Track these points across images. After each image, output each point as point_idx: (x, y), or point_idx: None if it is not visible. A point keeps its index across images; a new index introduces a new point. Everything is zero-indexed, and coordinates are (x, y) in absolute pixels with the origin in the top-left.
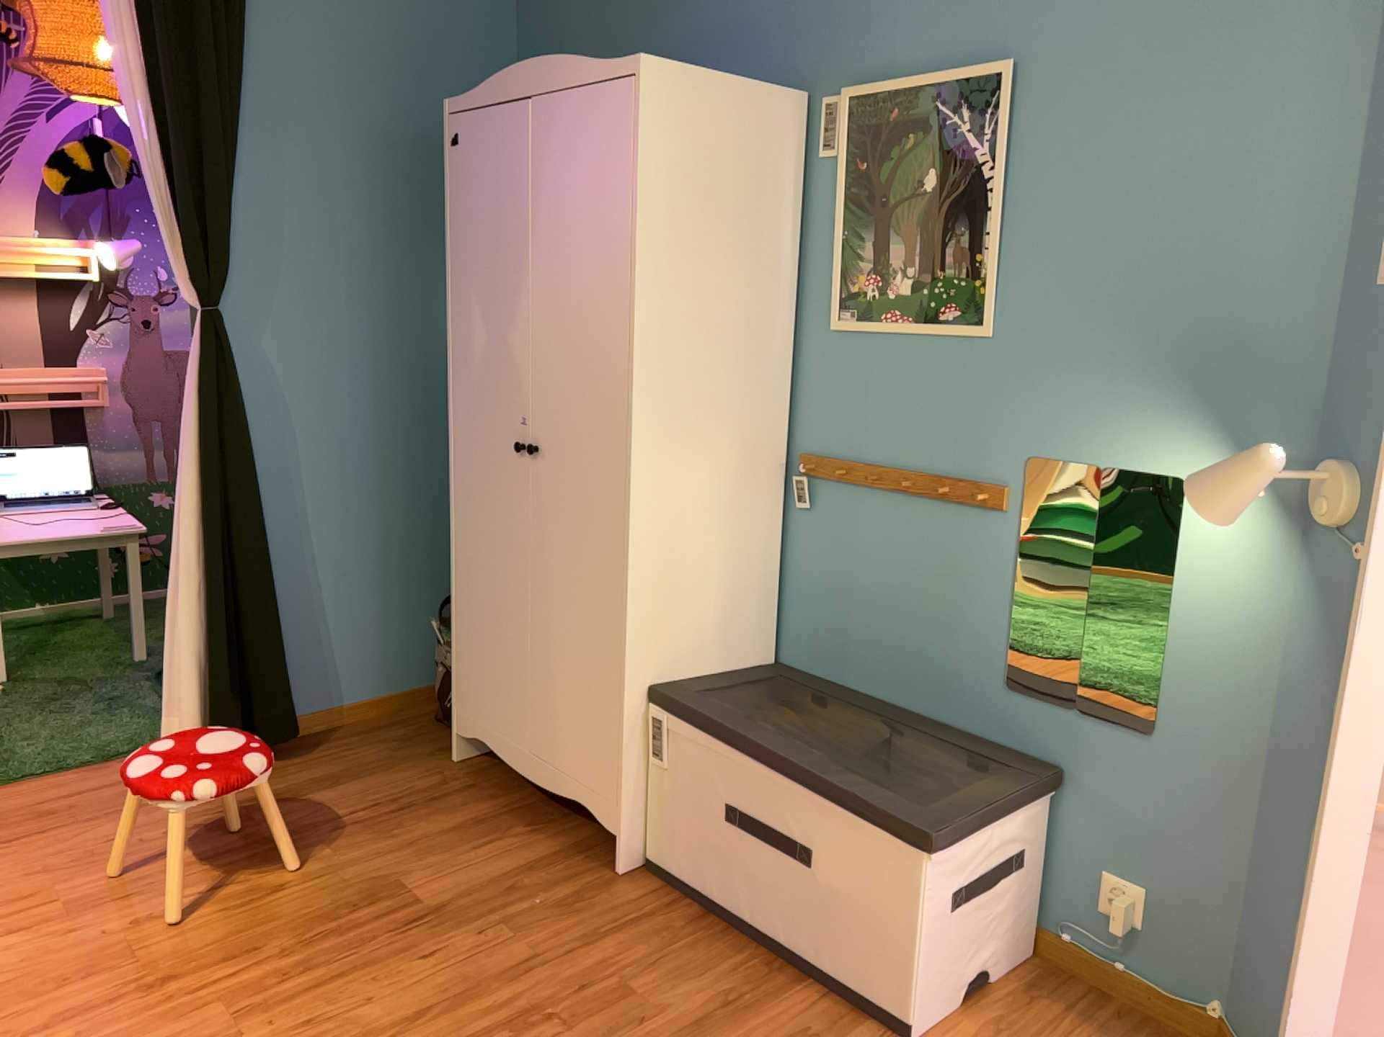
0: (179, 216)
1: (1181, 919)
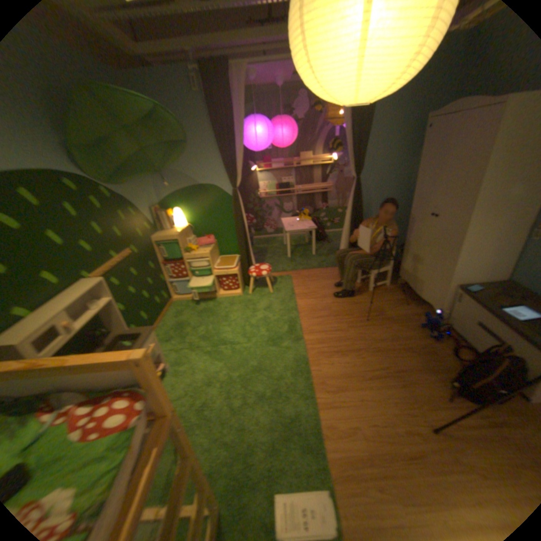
0: (353, 157)
1: None
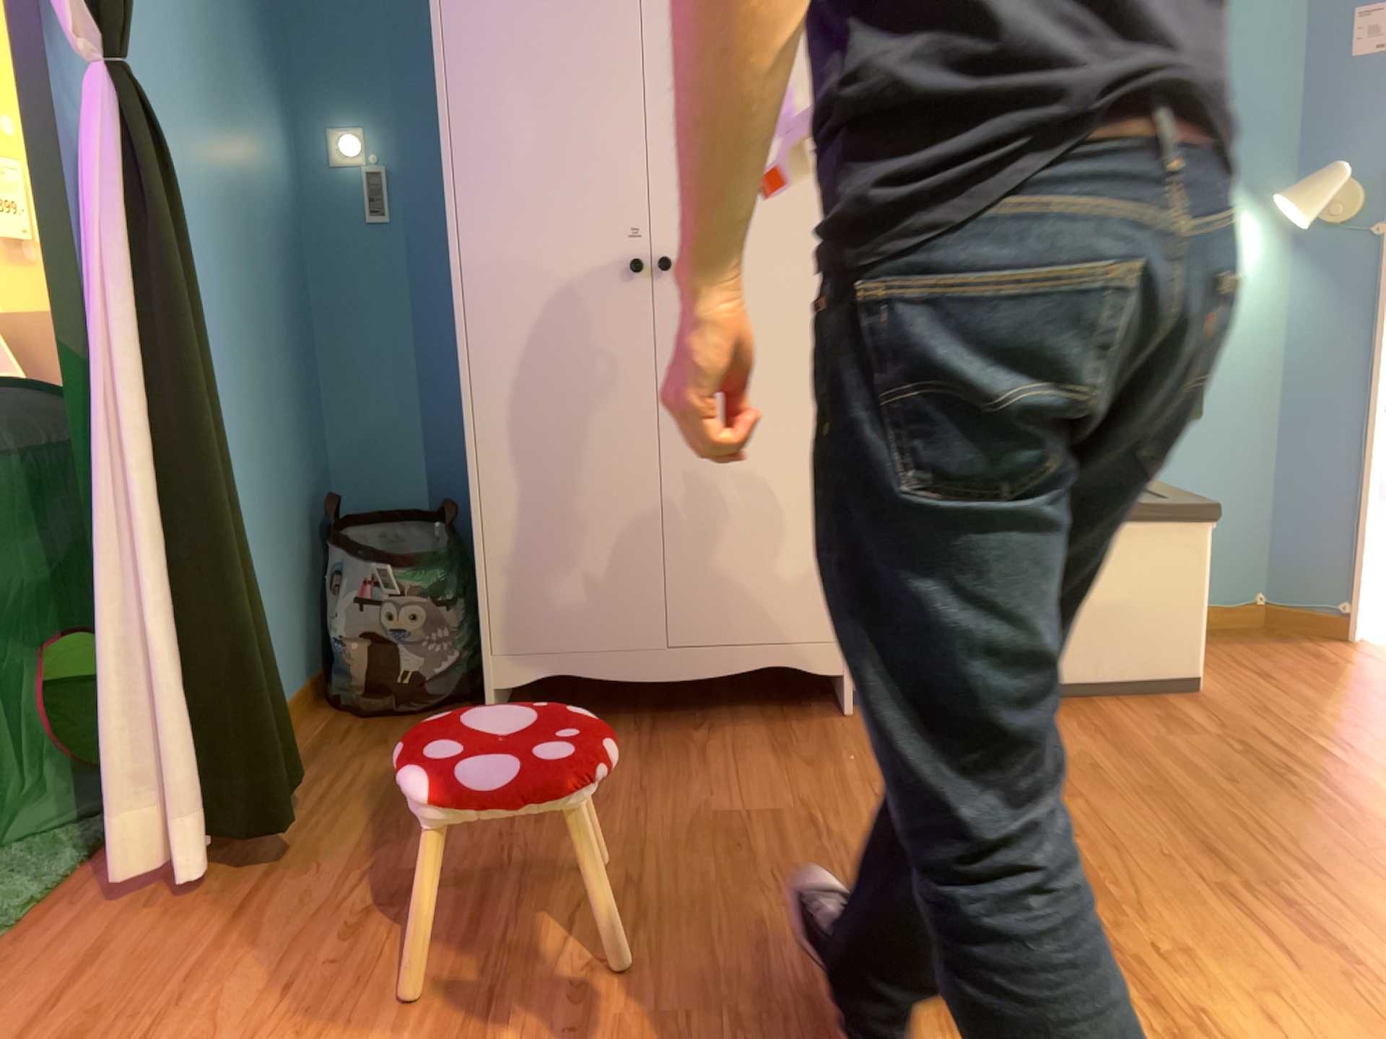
0: None
1: (1232, 549)
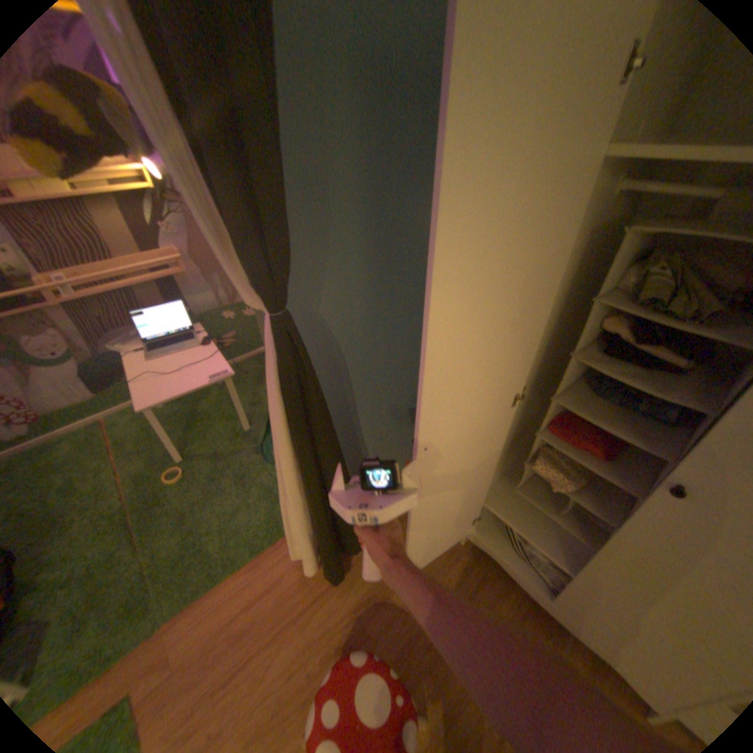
0: (218, 203)
1: None
